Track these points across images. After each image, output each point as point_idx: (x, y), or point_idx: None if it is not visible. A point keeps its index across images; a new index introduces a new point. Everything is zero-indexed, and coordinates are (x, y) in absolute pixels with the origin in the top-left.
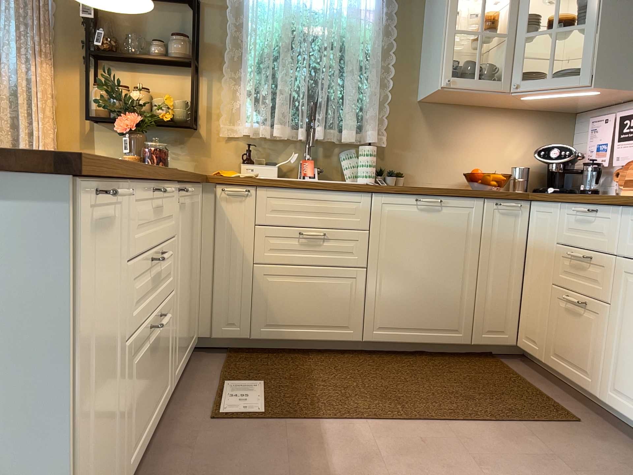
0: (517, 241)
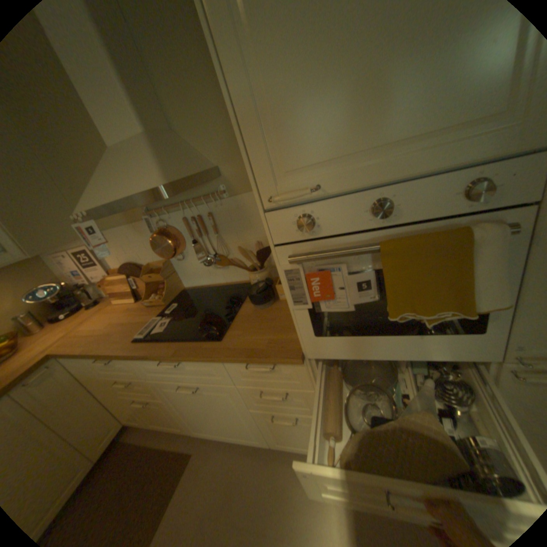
0: (67, 386)
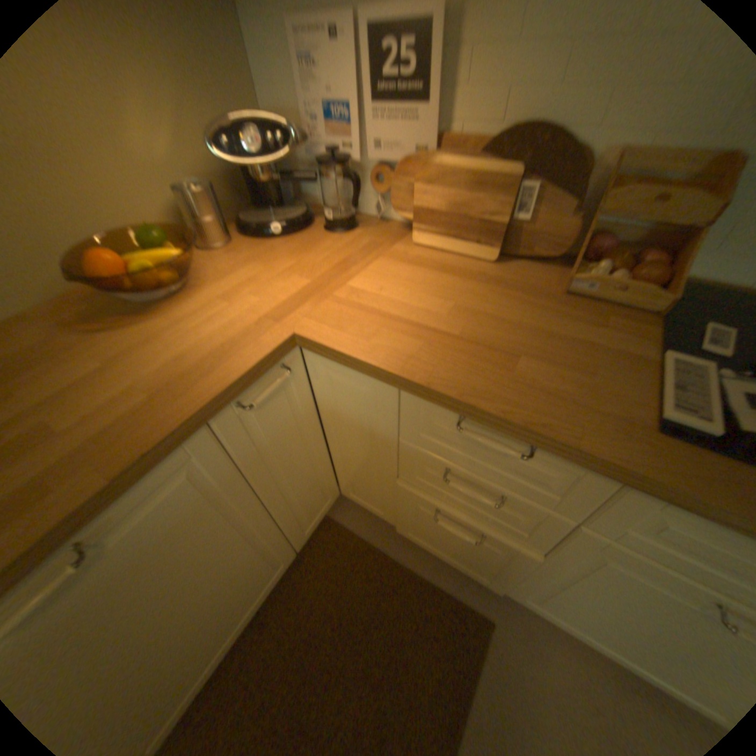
0: (302, 414)
